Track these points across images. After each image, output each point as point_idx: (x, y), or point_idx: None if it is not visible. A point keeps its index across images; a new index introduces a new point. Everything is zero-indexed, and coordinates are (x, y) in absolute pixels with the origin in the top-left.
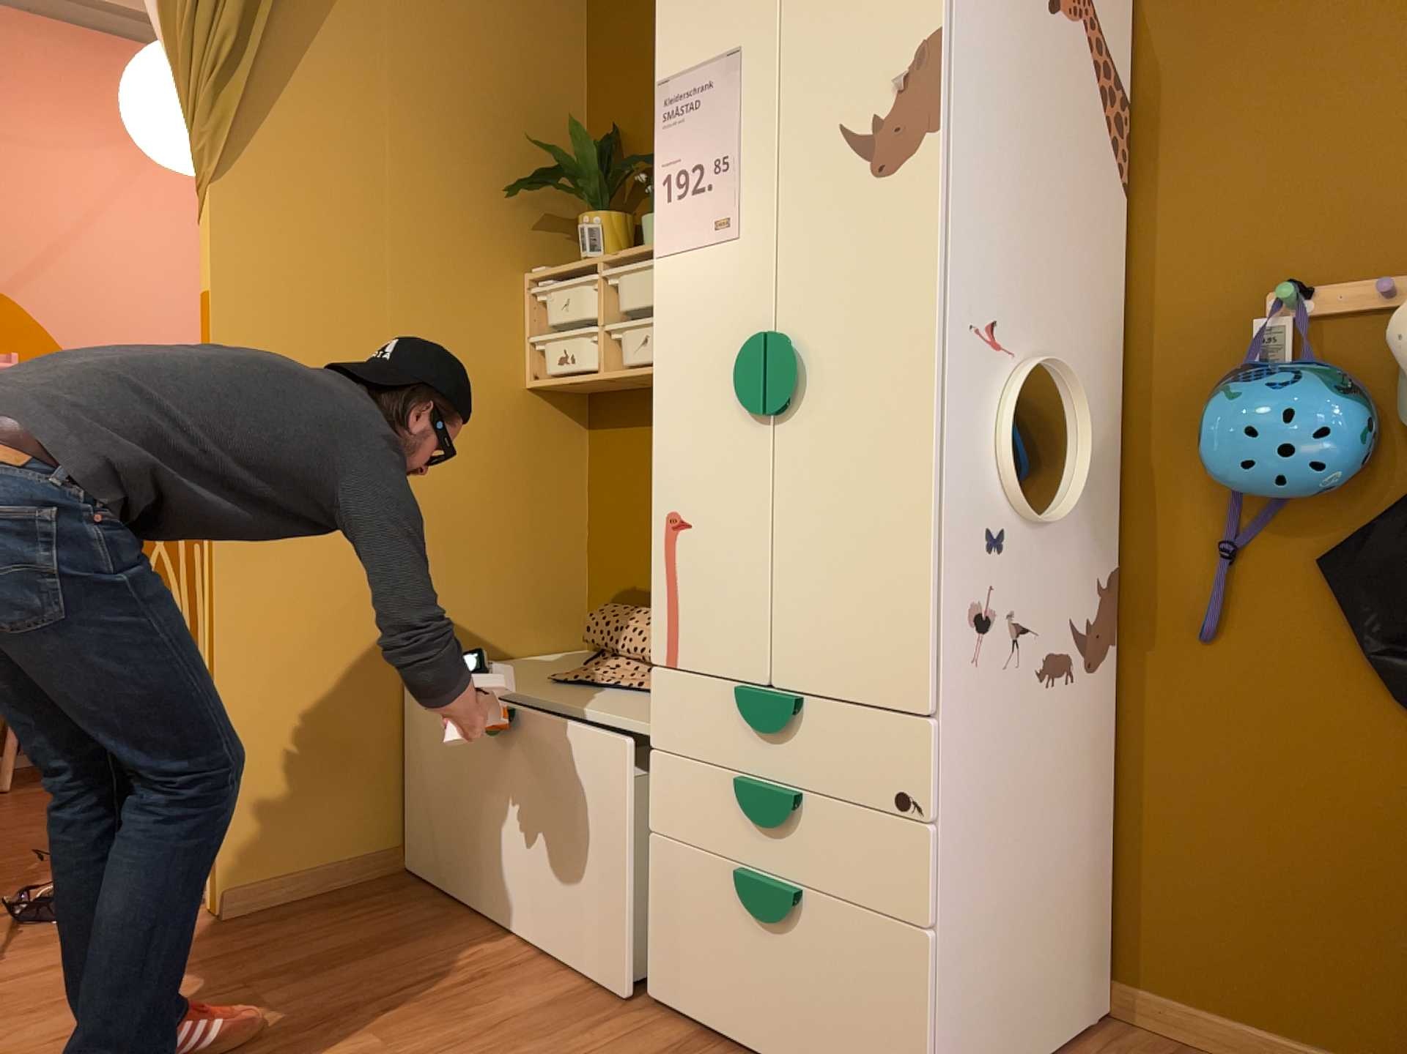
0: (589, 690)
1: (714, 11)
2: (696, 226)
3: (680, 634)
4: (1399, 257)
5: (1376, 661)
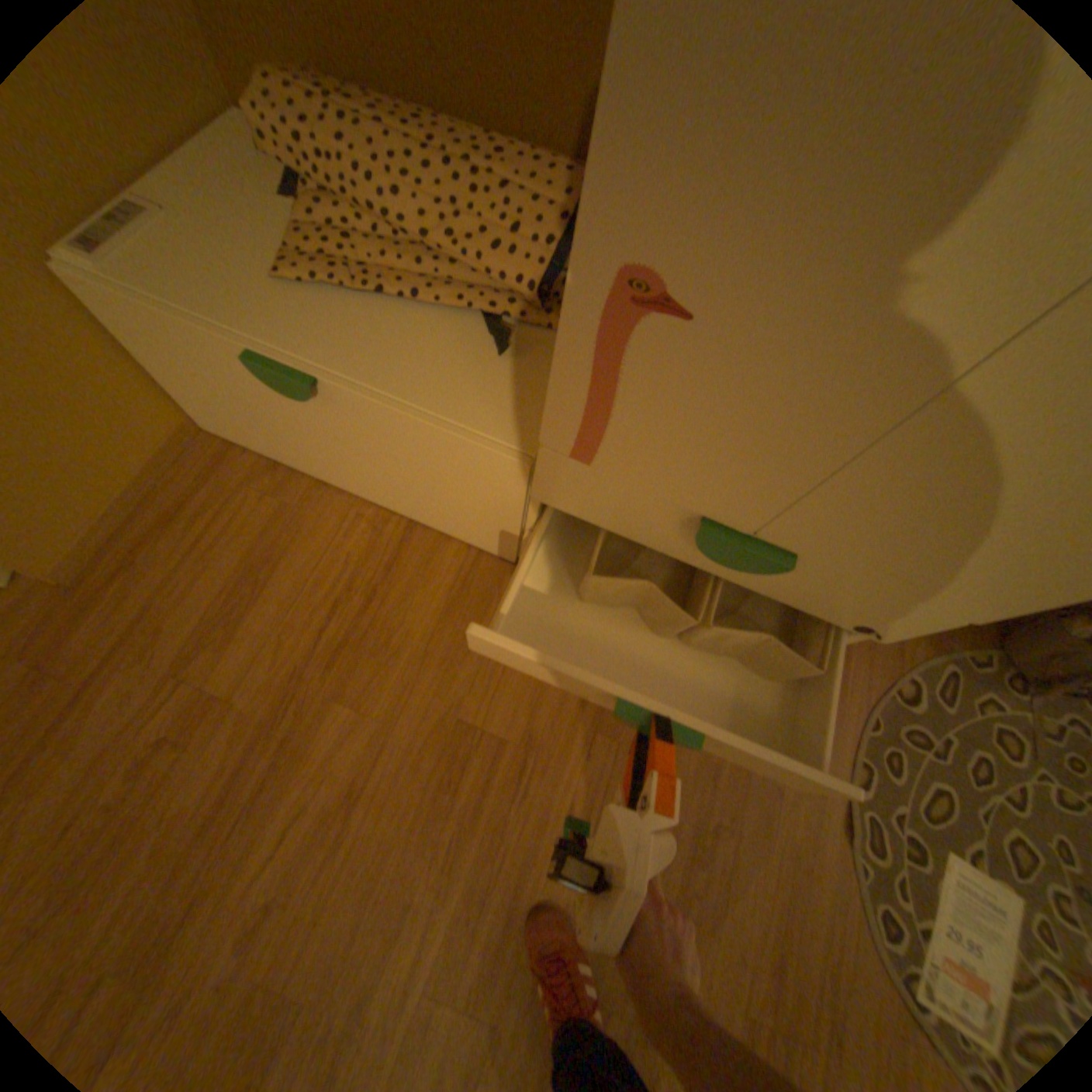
0: (349, 304)
1: None
2: None
3: (609, 441)
4: None
5: None
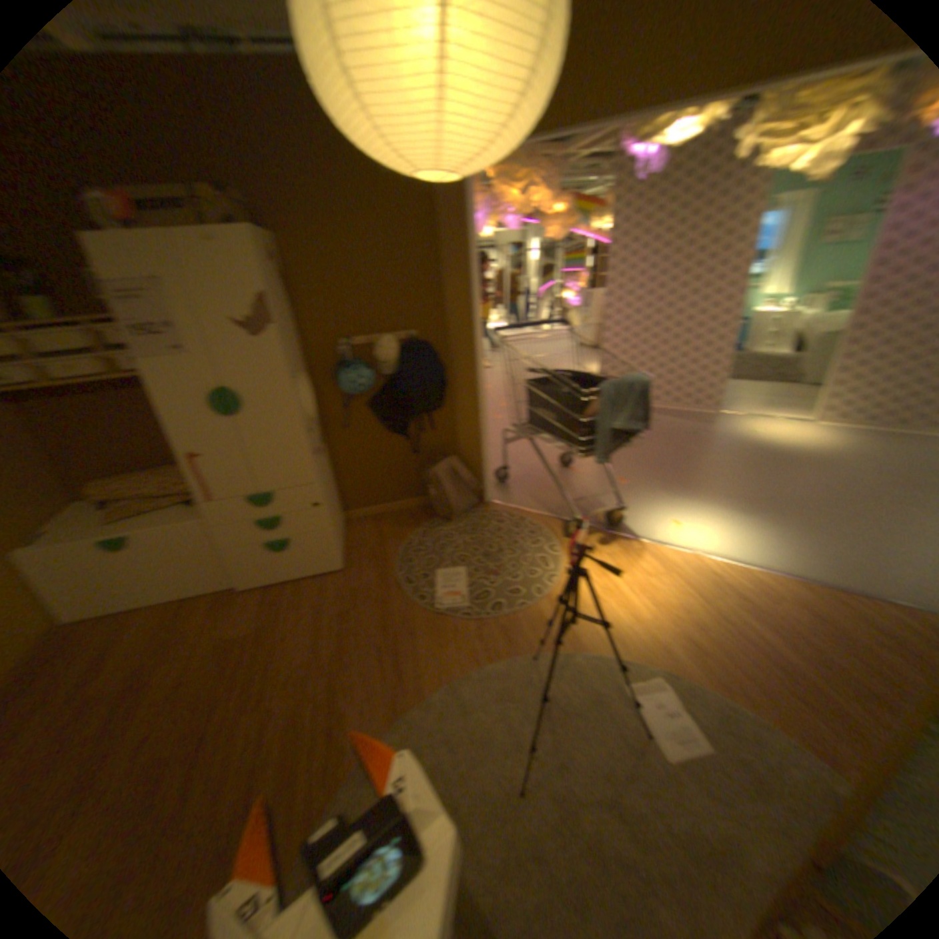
0: (126, 522)
1: (125, 256)
2: (152, 350)
3: (205, 492)
4: (365, 331)
5: (380, 426)
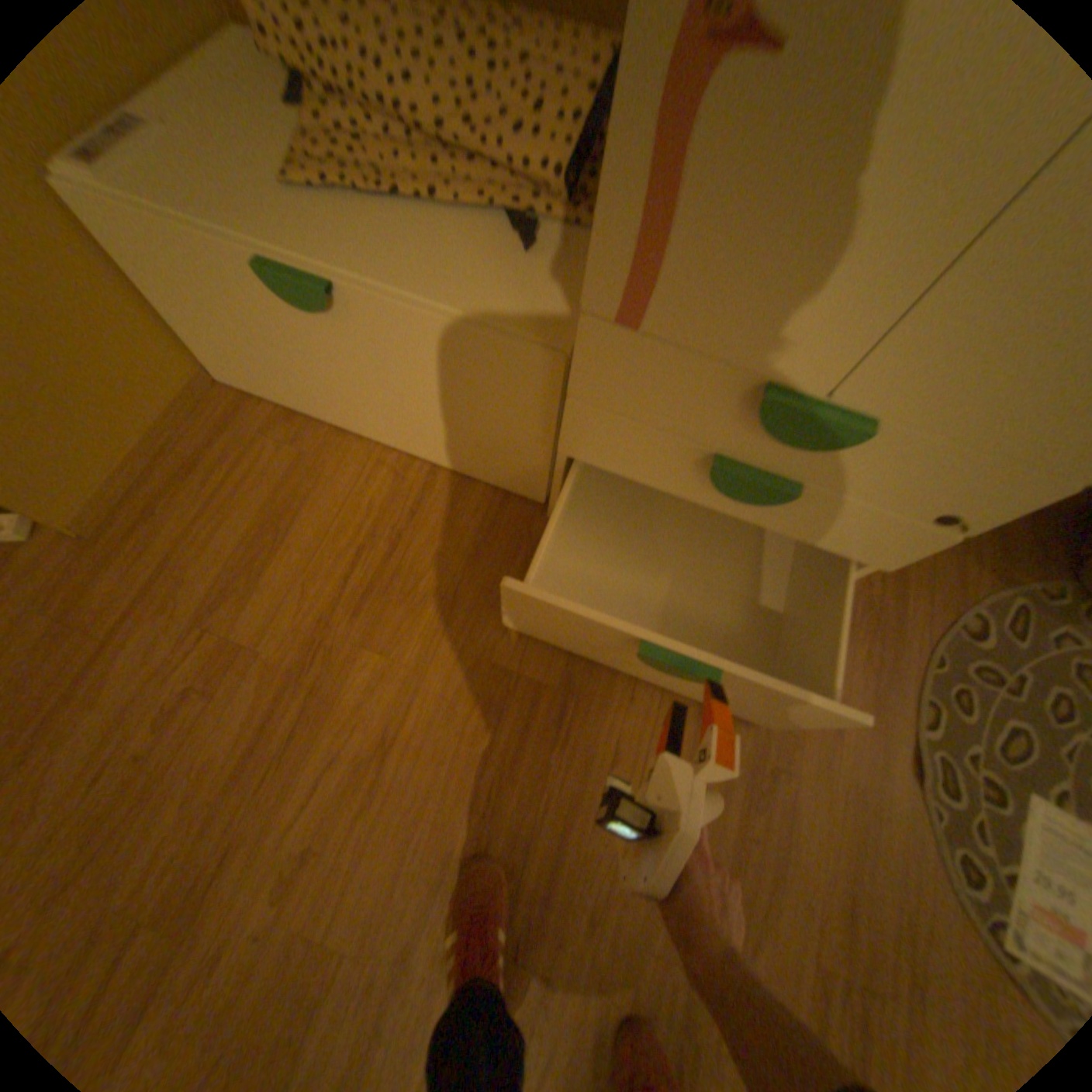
0: (363, 210)
1: None
2: None
3: (662, 287)
4: None
5: None
